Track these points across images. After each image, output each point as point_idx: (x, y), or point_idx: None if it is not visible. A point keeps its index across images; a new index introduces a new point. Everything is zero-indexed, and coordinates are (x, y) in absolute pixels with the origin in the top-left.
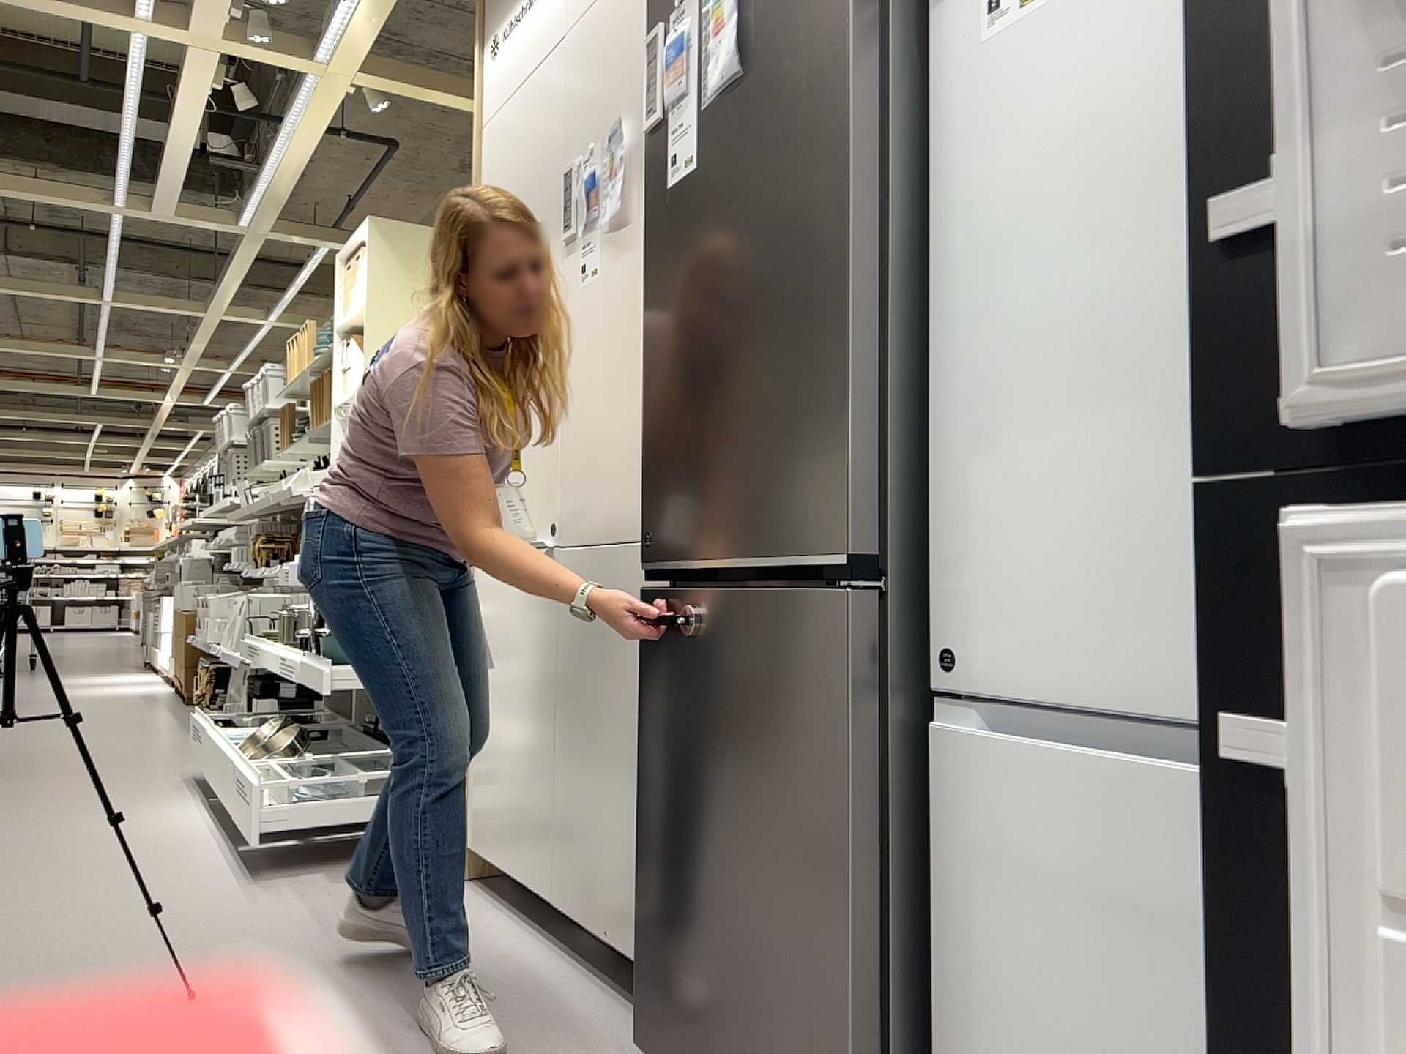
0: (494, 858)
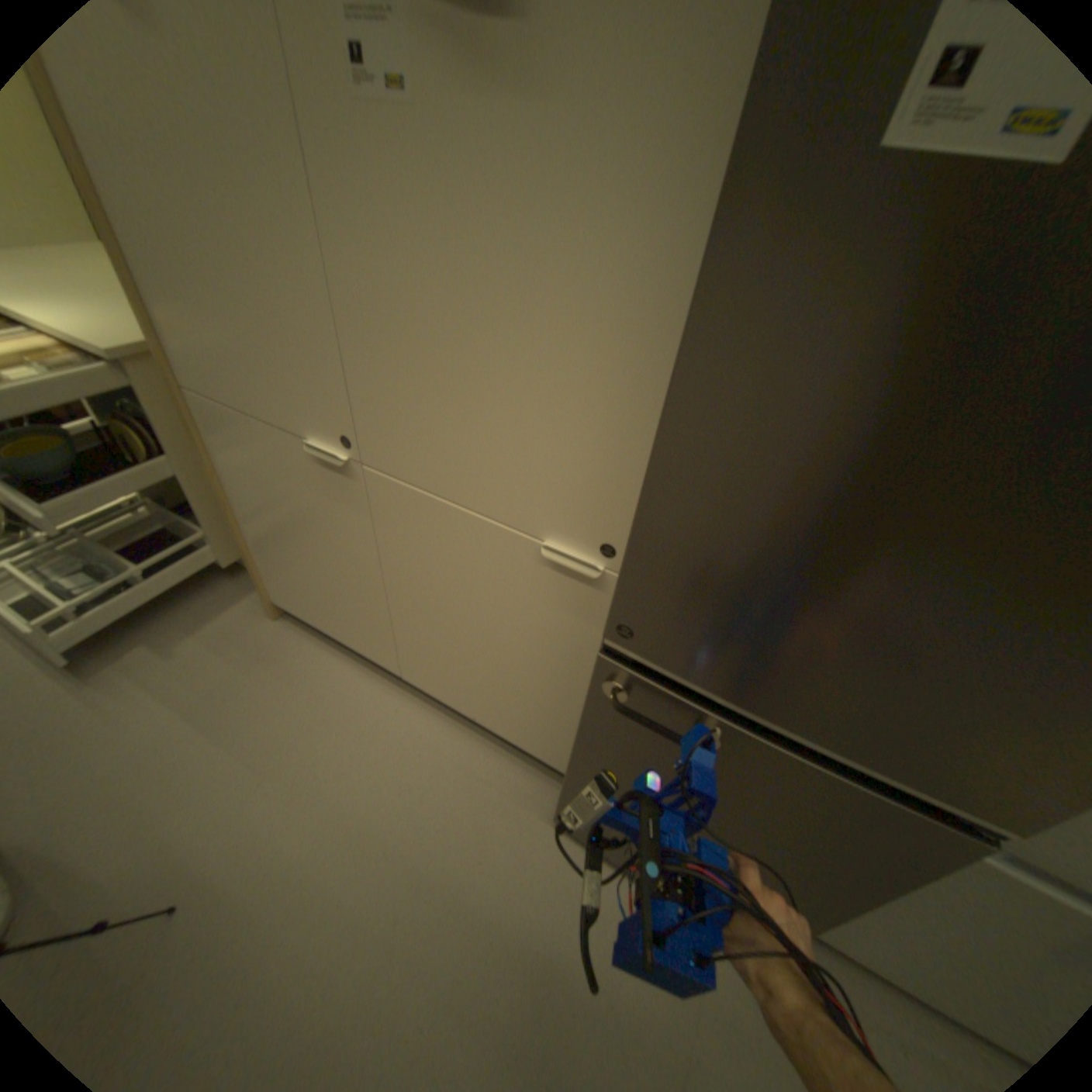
0: (313, 623)
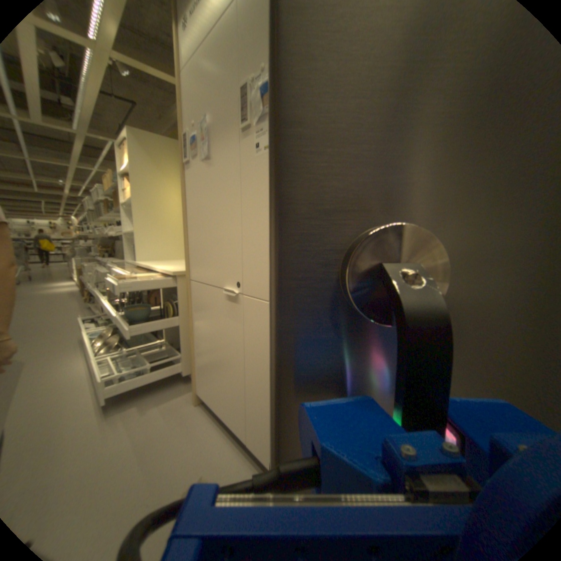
0: (210, 406)
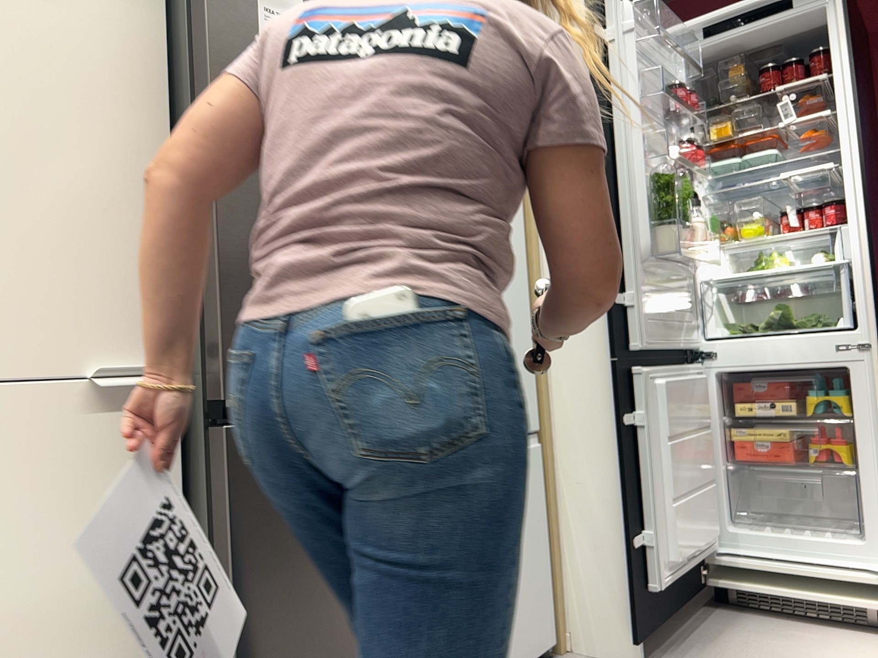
0: None
